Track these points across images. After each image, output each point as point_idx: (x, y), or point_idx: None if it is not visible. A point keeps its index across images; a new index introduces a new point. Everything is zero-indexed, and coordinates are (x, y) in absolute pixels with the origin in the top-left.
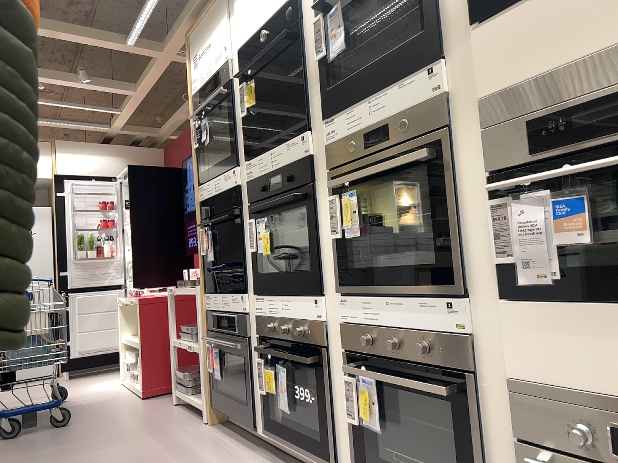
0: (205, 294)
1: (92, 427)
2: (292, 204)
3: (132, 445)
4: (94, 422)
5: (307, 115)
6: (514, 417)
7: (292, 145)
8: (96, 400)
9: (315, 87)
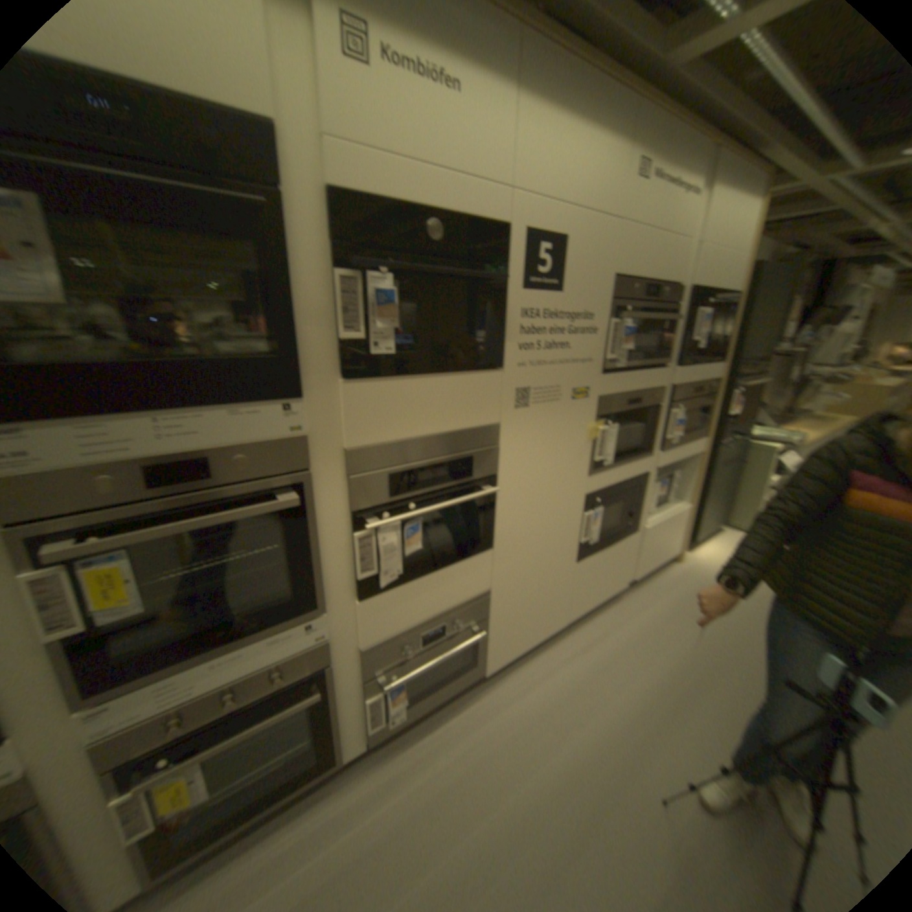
0: None
1: None
2: None
3: None
4: None
5: None
6: (361, 672)
7: None
8: None
9: None
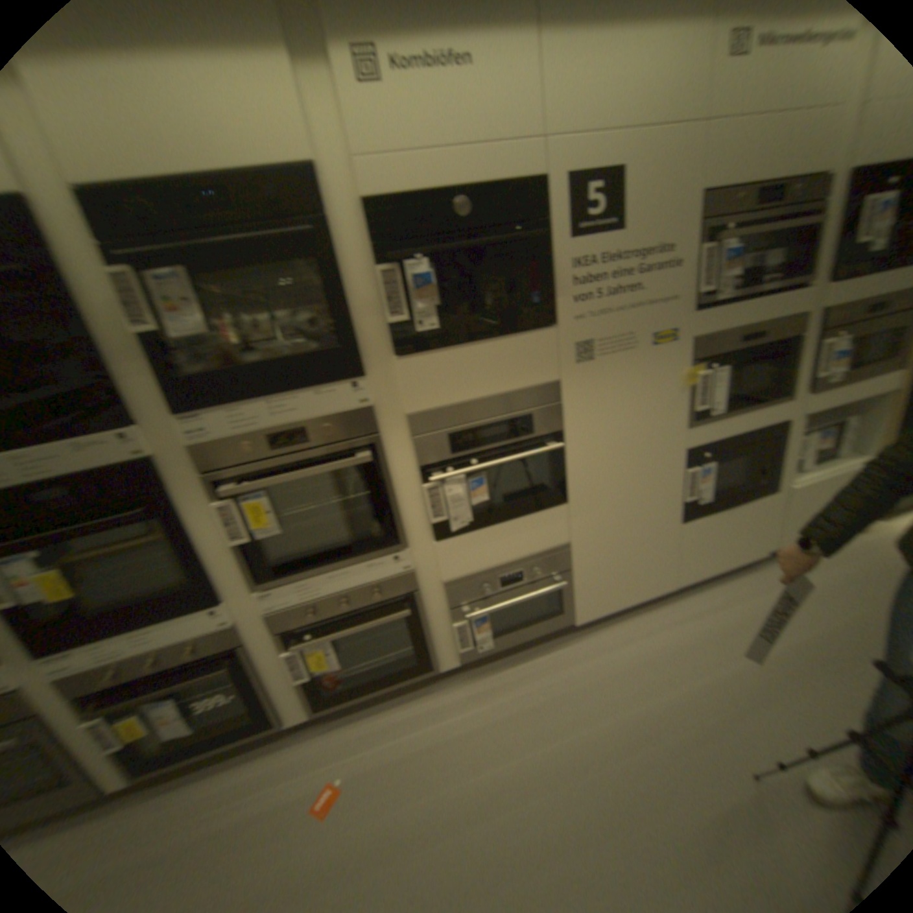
0: None
1: None
2: (114, 526)
3: None
4: None
5: (114, 405)
6: (446, 601)
7: (86, 448)
8: None
9: (126, 367)
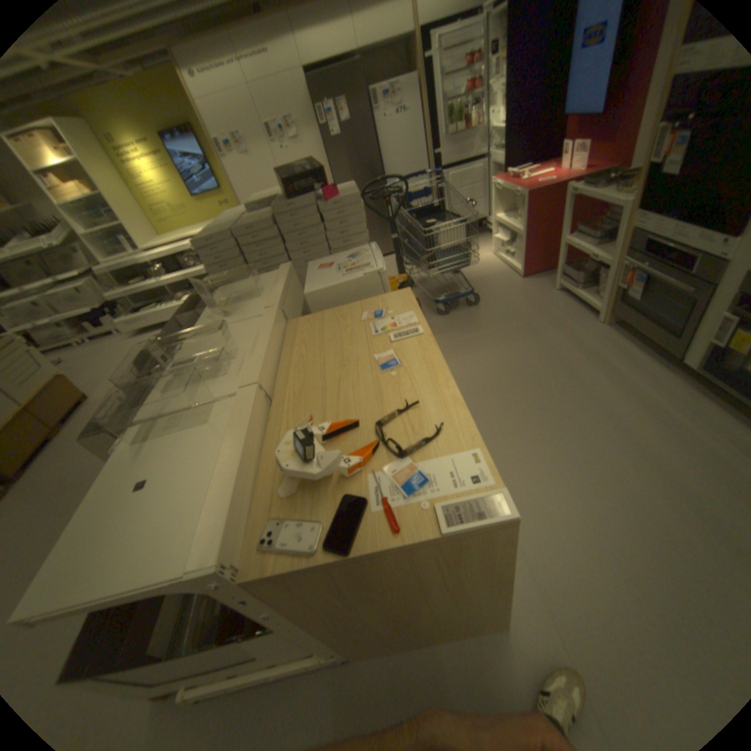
0: (639, 212)
1: (497, 311)
2: None
3: (544, 341)
4: (496, 305)
5: None
6: None
7: None
8: (482, 276)
9: None
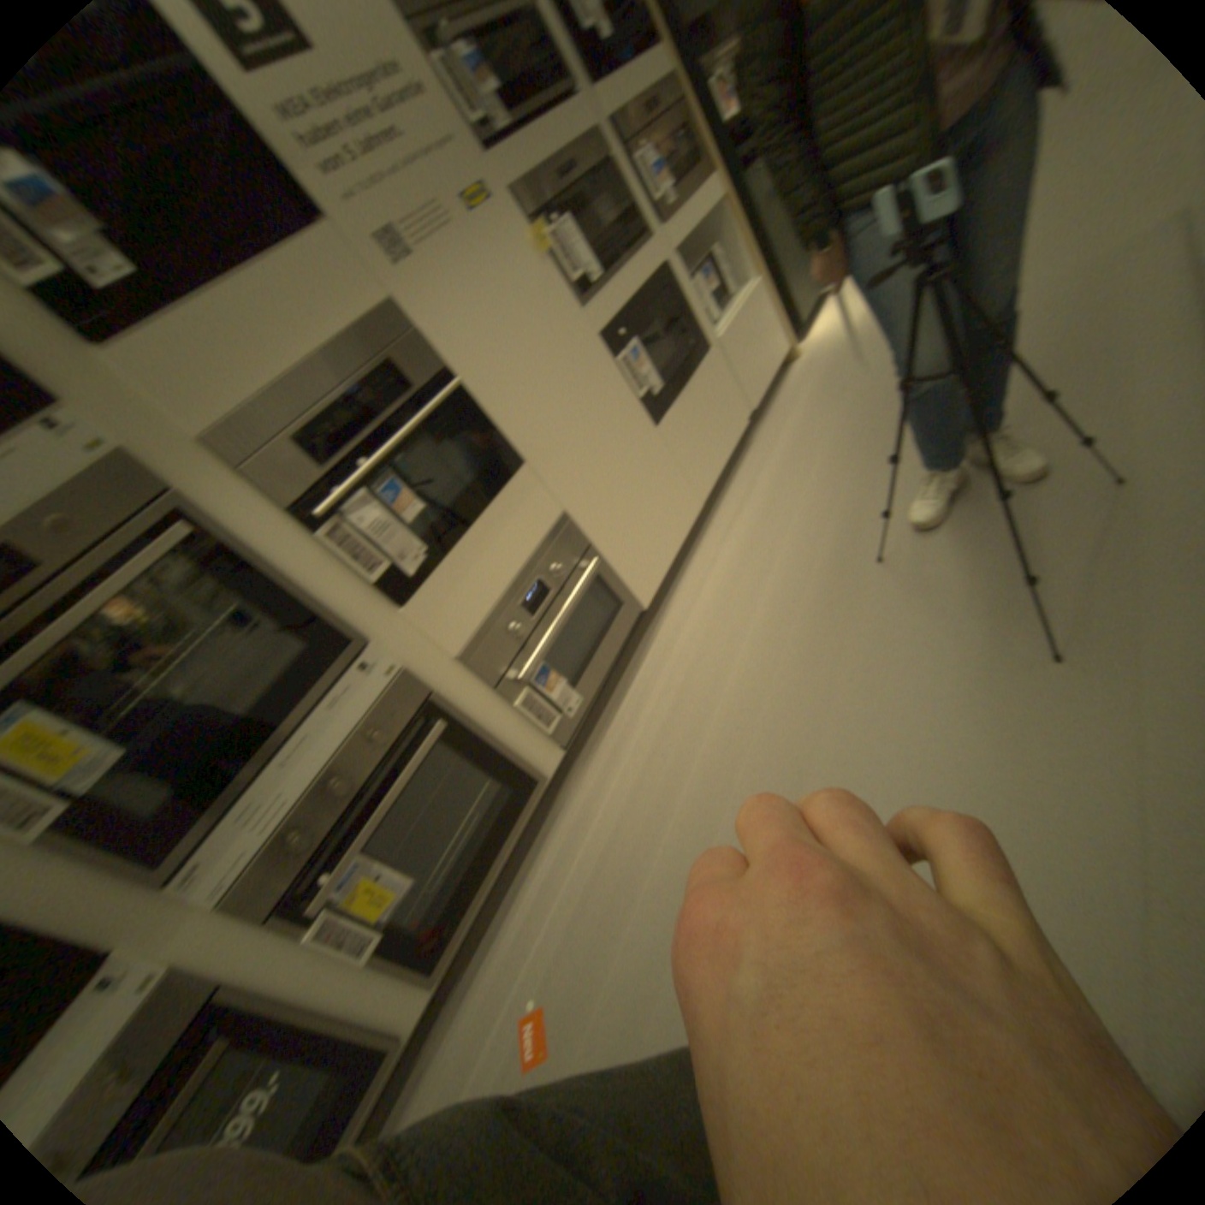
0: None
1: None
2: None
3: None
4: None
5: None
6: (486, 673)
7: None
8: None
9: None
